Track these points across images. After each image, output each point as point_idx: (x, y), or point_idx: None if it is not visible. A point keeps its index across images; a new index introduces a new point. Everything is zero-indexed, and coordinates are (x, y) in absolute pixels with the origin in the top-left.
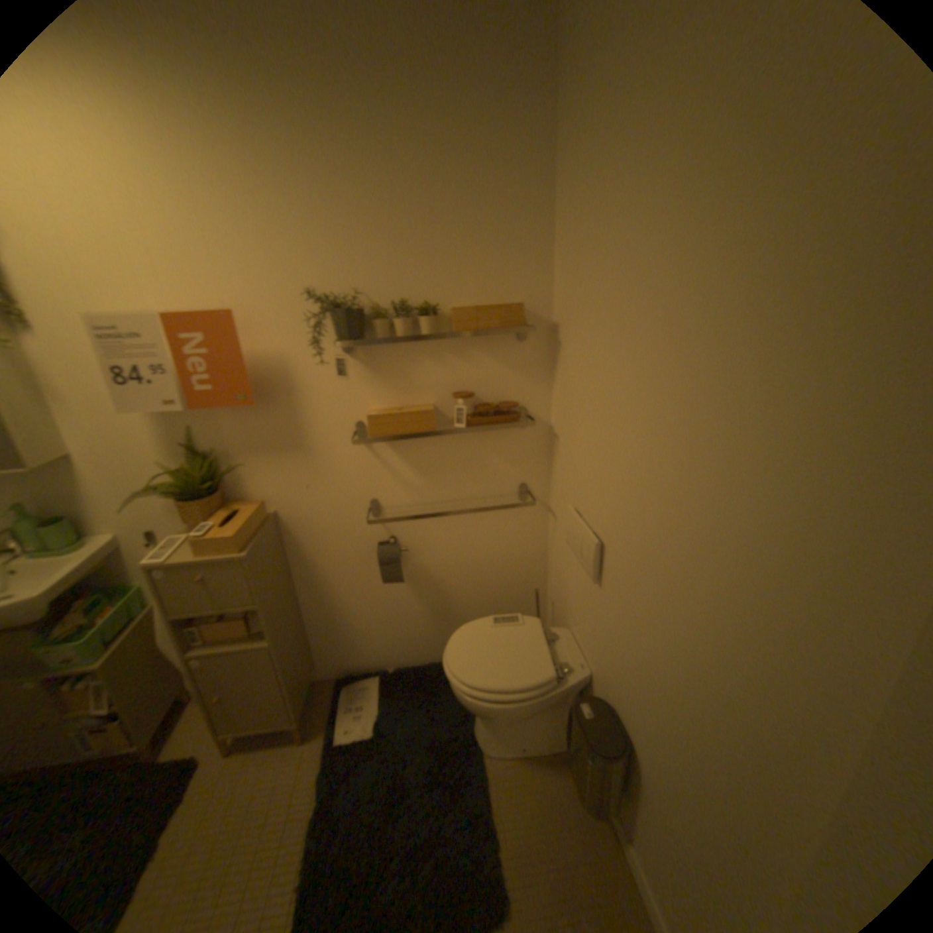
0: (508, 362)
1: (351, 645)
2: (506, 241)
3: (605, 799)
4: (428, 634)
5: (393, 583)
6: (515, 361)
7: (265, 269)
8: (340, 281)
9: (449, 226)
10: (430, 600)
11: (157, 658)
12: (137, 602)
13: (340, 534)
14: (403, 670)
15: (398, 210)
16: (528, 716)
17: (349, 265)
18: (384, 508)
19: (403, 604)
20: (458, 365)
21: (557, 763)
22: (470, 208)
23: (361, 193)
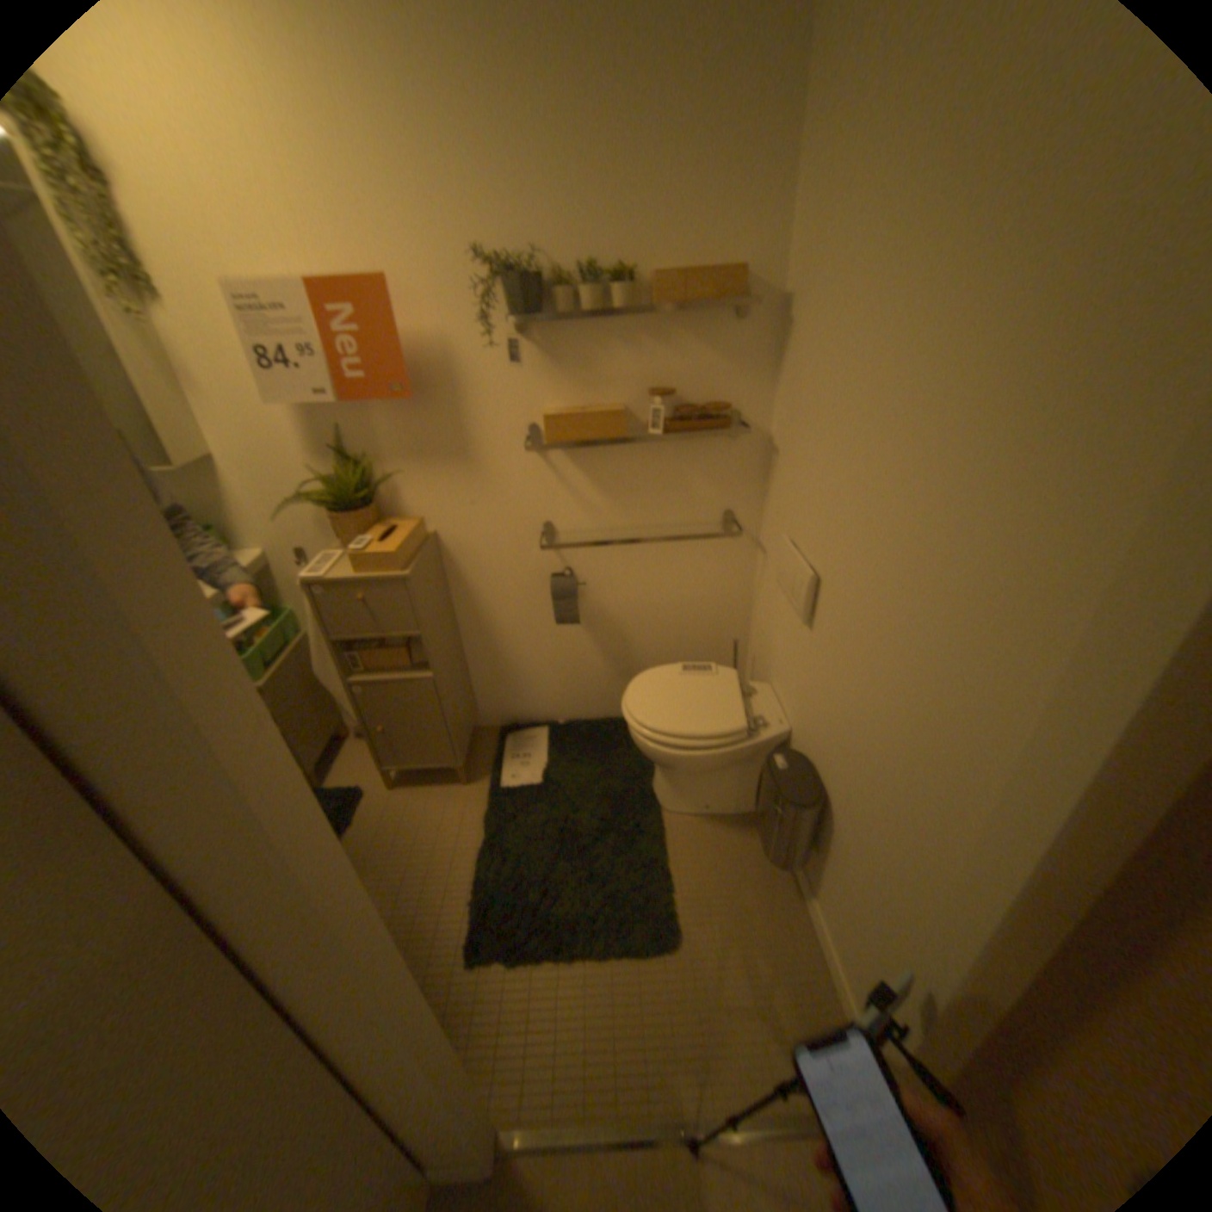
0: (722, 348)
1: (519, 690)
2: (732, 171)
3: (792, 849)
4: (605, 684)
5: (568, 623)
6: (731, 346)
7: (422, 217)
8: (513, 234)
9: (656, 151)
10: (609, 645)
11: (316, 686)
12: (292, 625)
13: (508, 561)
14: (576, 721)
15: (590, 128)
16: (714, 767)
17: (525, 210)
18: (560, 533)
19: (578, 647)
20: (658, 351)
21: (743, 822)
22: (686, 122)
23: (543, 104)
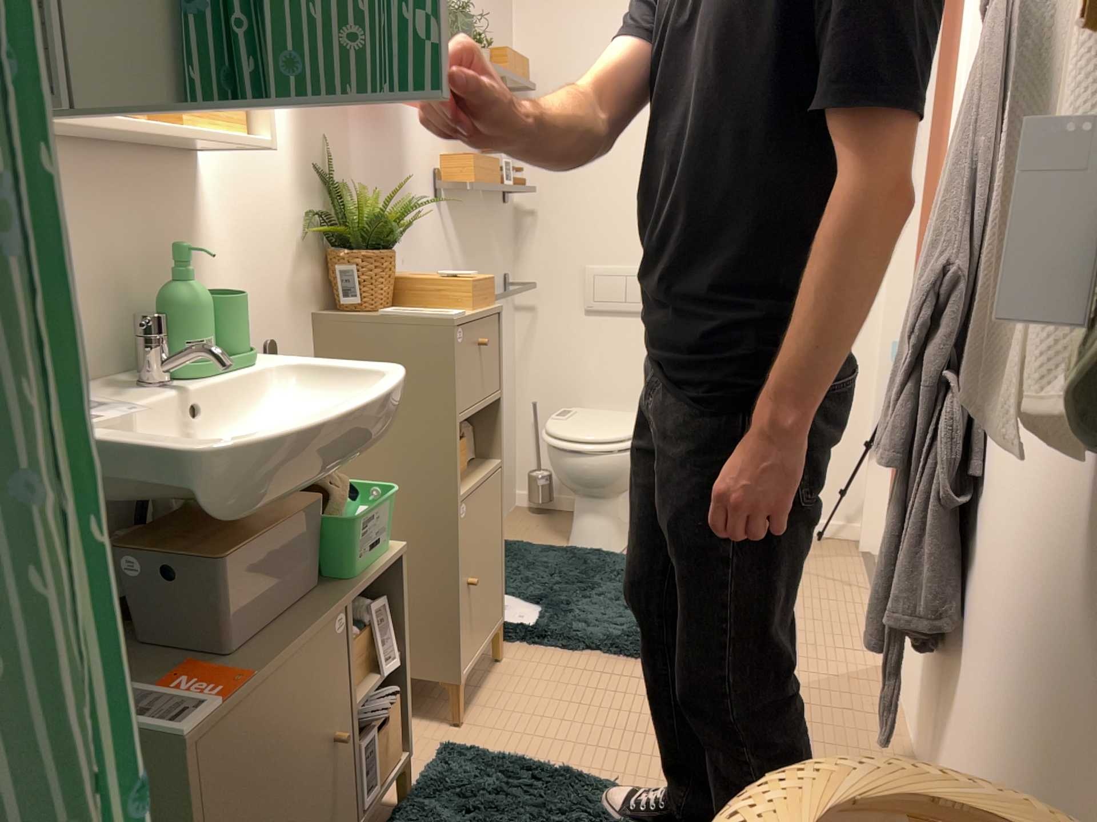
0: None
1: None
2: None
3: None
4: None
5: None
6: None
7: None
8: None
9: None
10: None
11: None
12: None
13: None
14: None
15: None
16: None
17: None
18: None
19: None
20: None
21: None
22: None
23: None
